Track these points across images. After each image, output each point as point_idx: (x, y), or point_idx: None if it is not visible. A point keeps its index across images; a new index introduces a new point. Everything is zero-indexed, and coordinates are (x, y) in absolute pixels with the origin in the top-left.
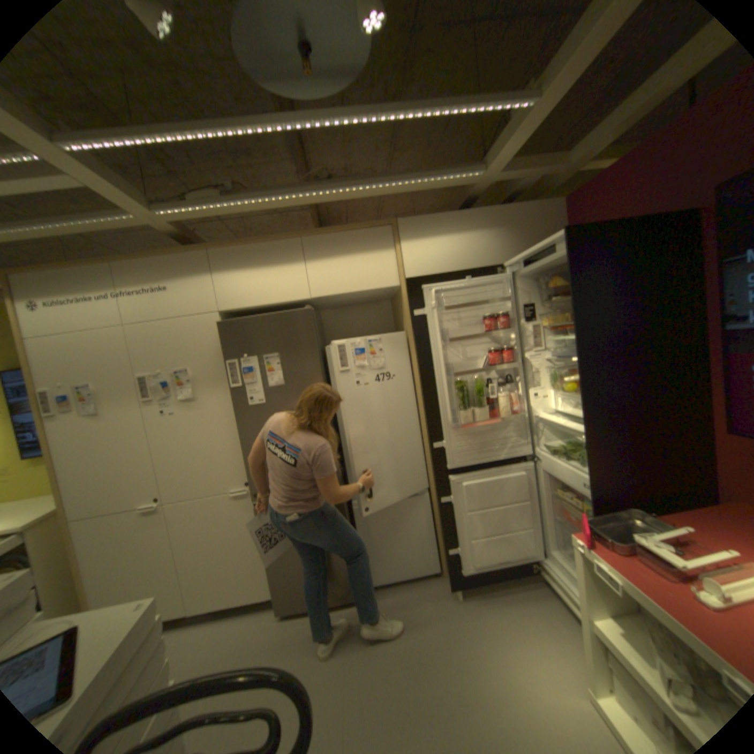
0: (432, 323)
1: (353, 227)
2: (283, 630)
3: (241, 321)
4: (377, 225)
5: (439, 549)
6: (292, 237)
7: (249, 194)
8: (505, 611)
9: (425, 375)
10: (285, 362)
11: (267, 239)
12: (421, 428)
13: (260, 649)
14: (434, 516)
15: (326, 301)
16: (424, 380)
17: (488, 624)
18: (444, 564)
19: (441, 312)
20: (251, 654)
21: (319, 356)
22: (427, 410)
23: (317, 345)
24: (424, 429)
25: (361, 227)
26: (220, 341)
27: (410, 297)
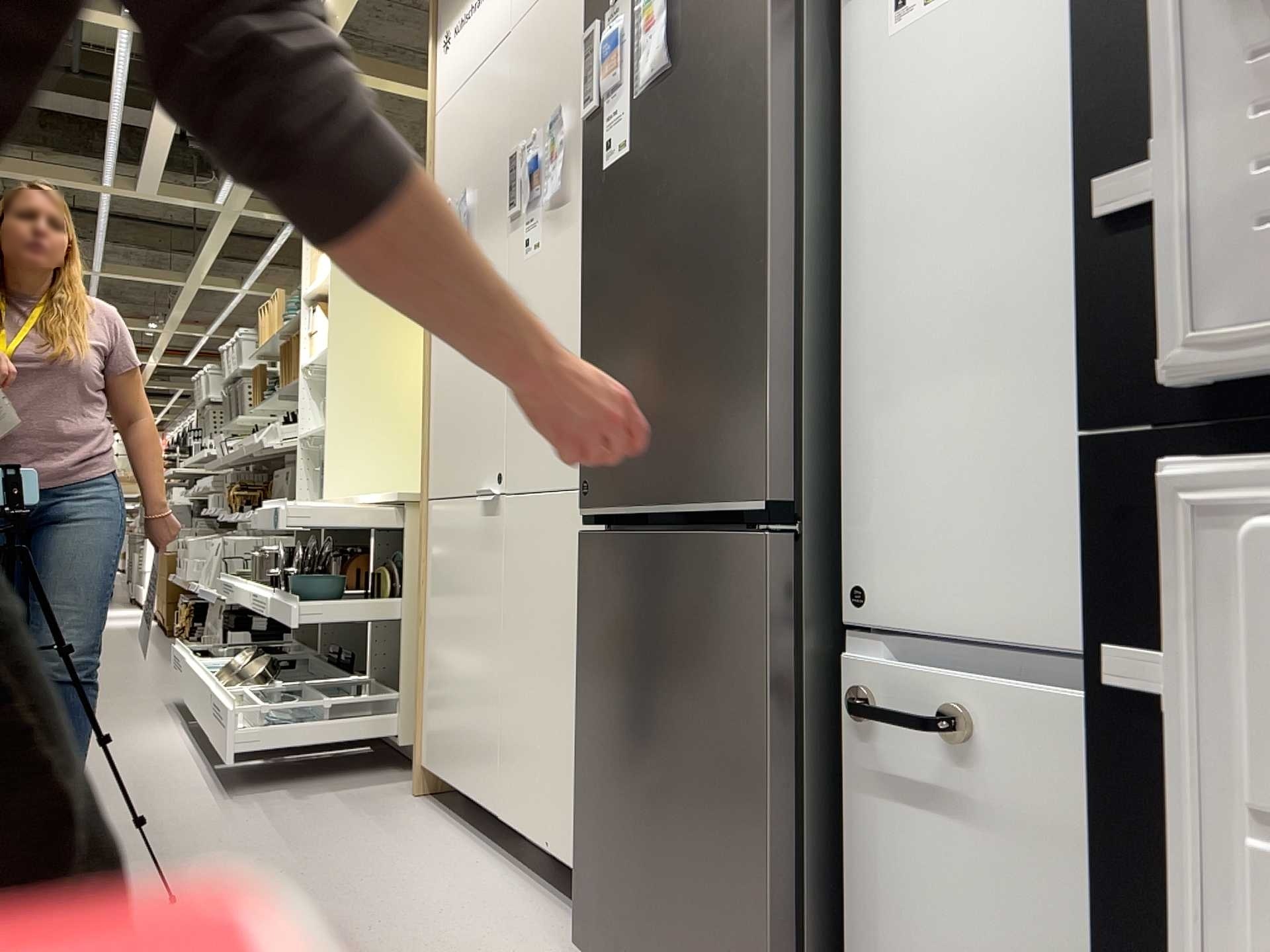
0: None
1: None
2: None
3: None
4: None
5: None
6: None
7: None
8: None
9: None
10: None
11: None
12: None
13: None
14: None
15: None
16: None
17: None
18: None
19: None
20: None
21: None
22: None
23: None
24: None
25: None
26: None
27: None
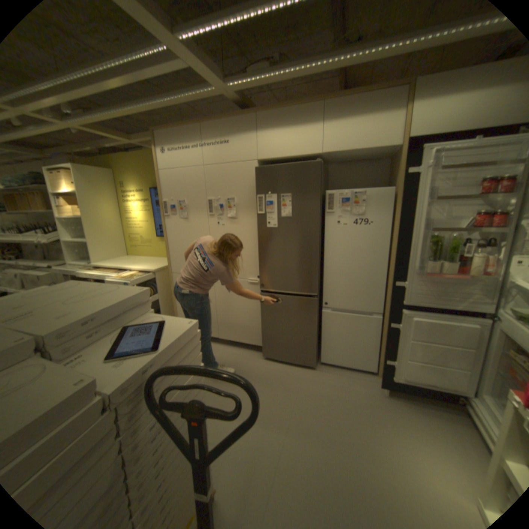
0: (424, 180)
1: (371, 88)
2: (266, 365)
3: (270, 168)
4: (395, 84)
5: (380, 358)
6: (317, 100)
7: (290, 63)
8: (423, 418)
9: (405, 225)
10: (294, 201)
11: (298, 103)
12: (390, 269)
13: (252, 369)
14: (382, 335)
15: (334, 156)
16: (403, 230)
17: (405, 419)
18: (381, 369)
19: (437, 170)
20: (247, 370)
21: (319, 199)
22: (399, 255)
23: (320, 191)
24: (392, 270)
25: (378, 88)
26: (256, 181)
27: (410, 155)
